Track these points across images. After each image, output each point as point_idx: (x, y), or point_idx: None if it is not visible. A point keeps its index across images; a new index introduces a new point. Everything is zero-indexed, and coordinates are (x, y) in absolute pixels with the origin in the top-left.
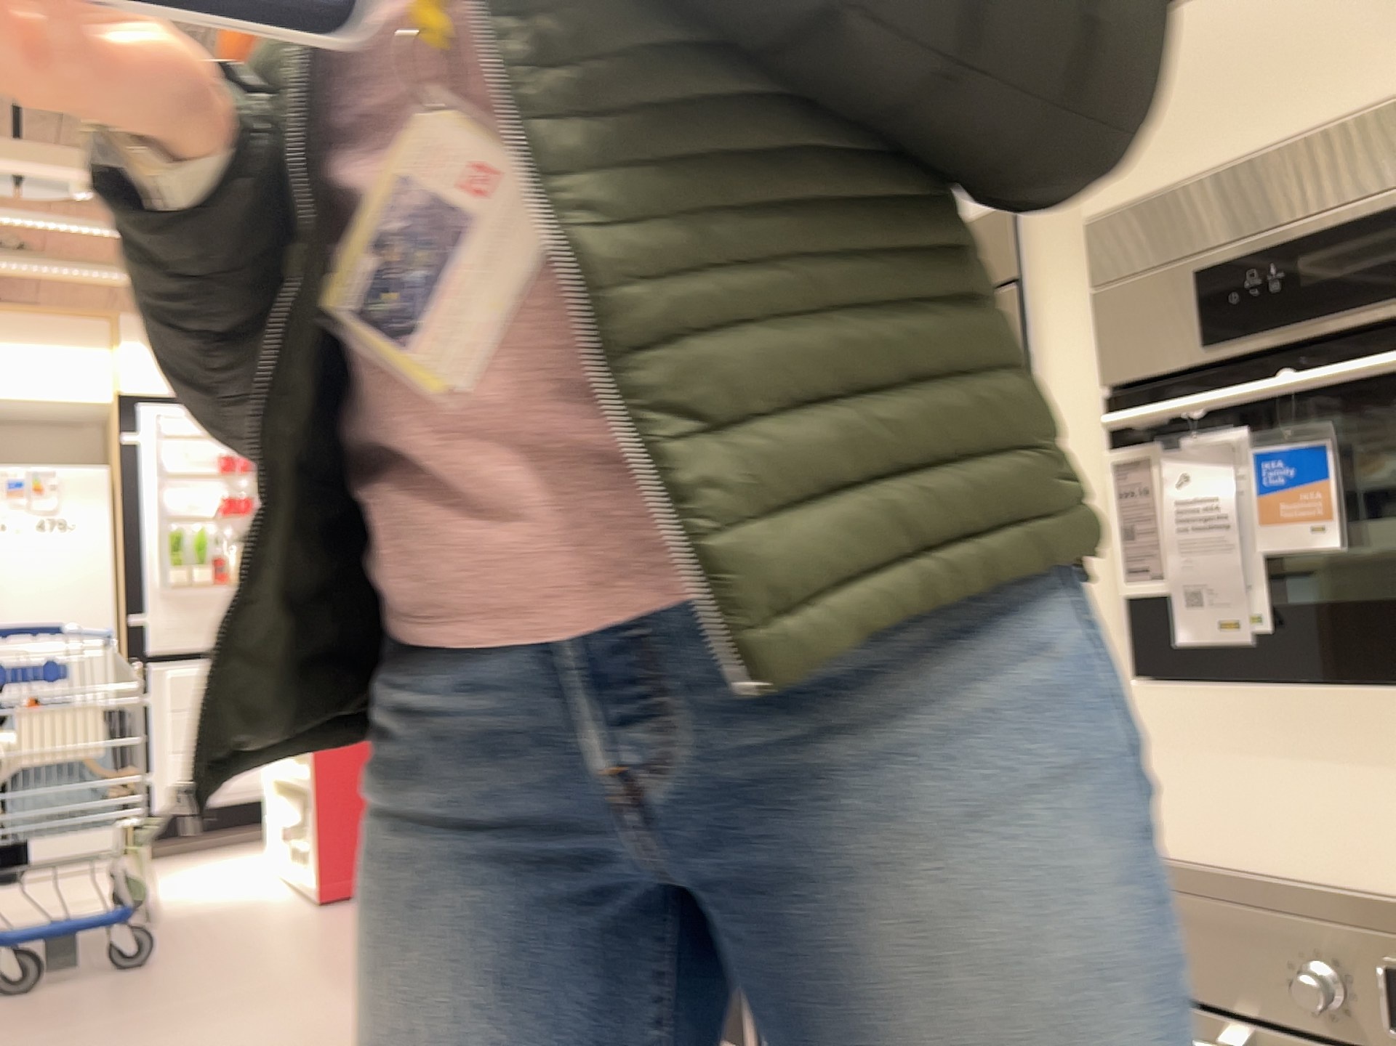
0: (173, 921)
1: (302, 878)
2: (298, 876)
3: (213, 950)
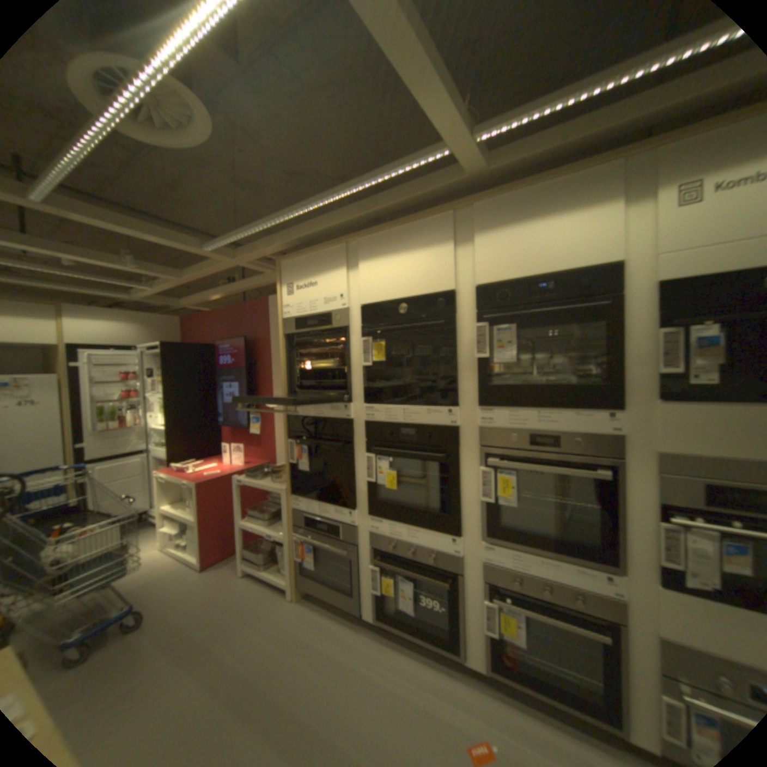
0: (129, 594)
1: (185, 561)
2: (182, 560)
3: (165, 612)
